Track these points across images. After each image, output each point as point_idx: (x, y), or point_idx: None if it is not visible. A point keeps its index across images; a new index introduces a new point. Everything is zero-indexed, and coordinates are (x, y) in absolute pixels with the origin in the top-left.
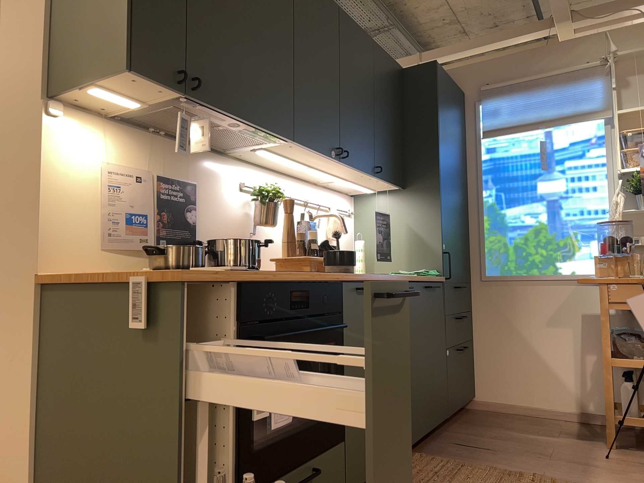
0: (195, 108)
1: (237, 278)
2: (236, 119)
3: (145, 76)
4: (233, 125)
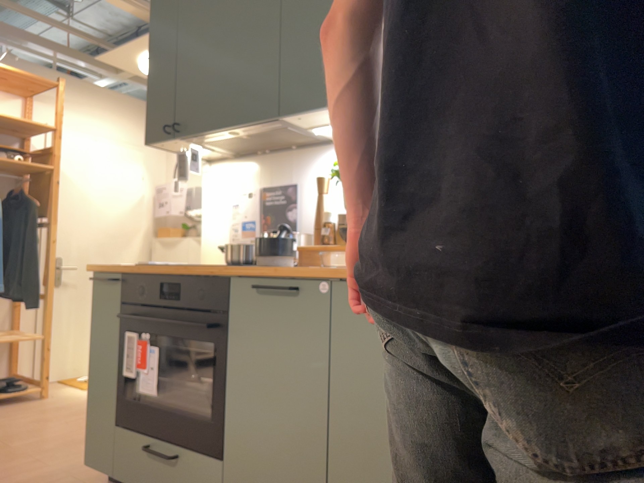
0: (198, 139)
1: (123, 270)
2: (220, 131)
3: (156, 142)
4: (236, 133)
